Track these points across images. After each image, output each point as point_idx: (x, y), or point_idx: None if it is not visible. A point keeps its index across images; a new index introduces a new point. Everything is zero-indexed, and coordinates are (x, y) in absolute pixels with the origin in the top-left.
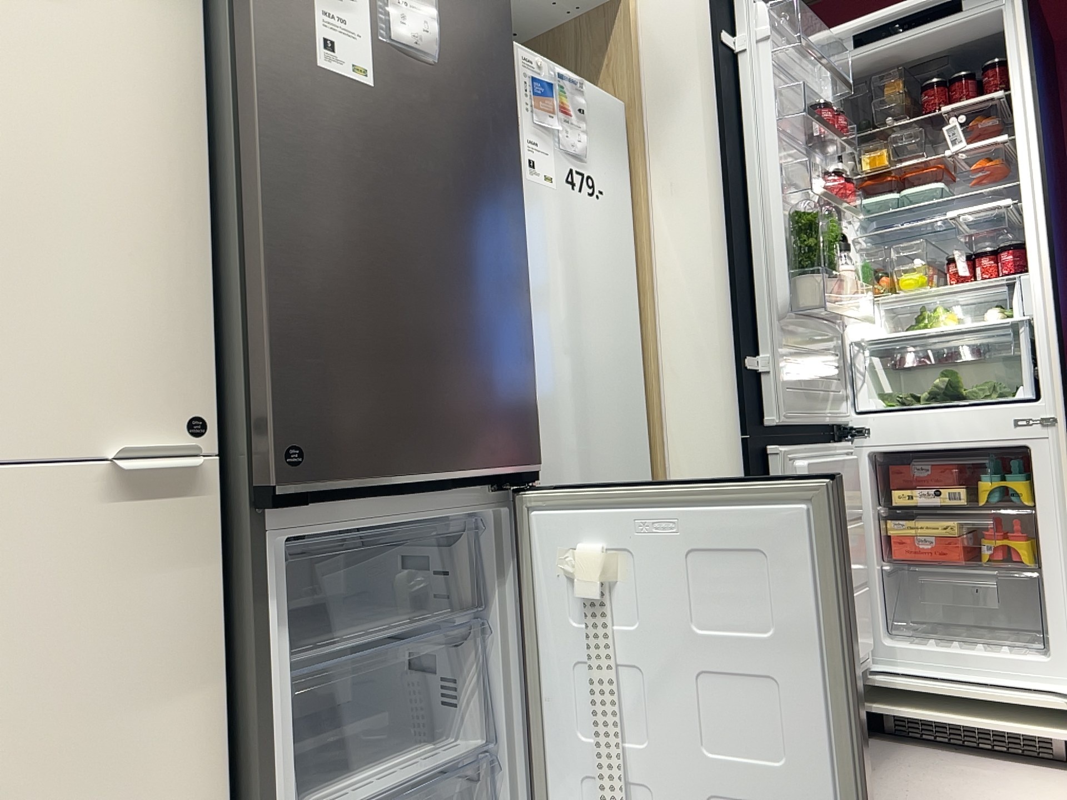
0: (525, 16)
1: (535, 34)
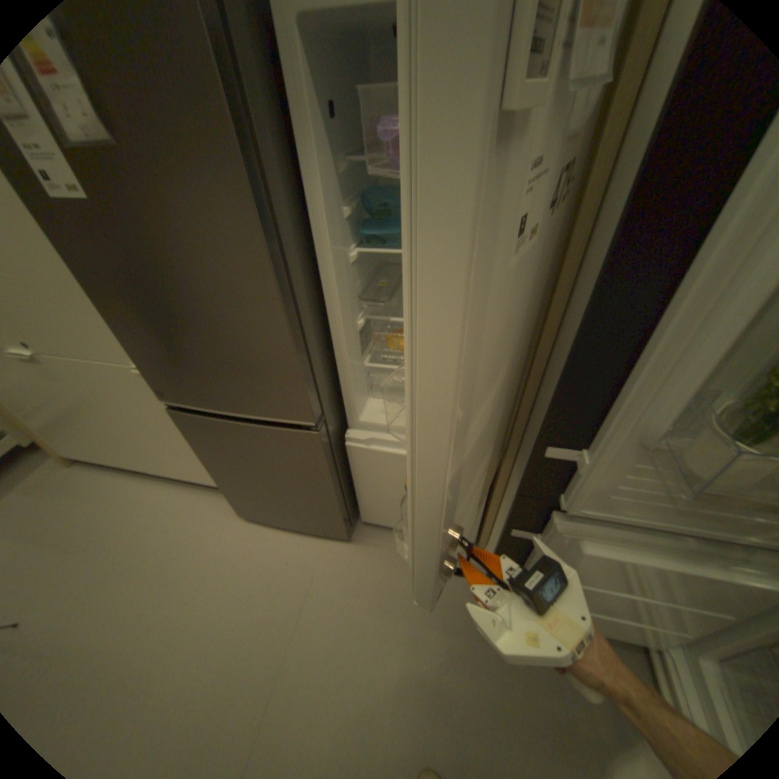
0: None
1: None
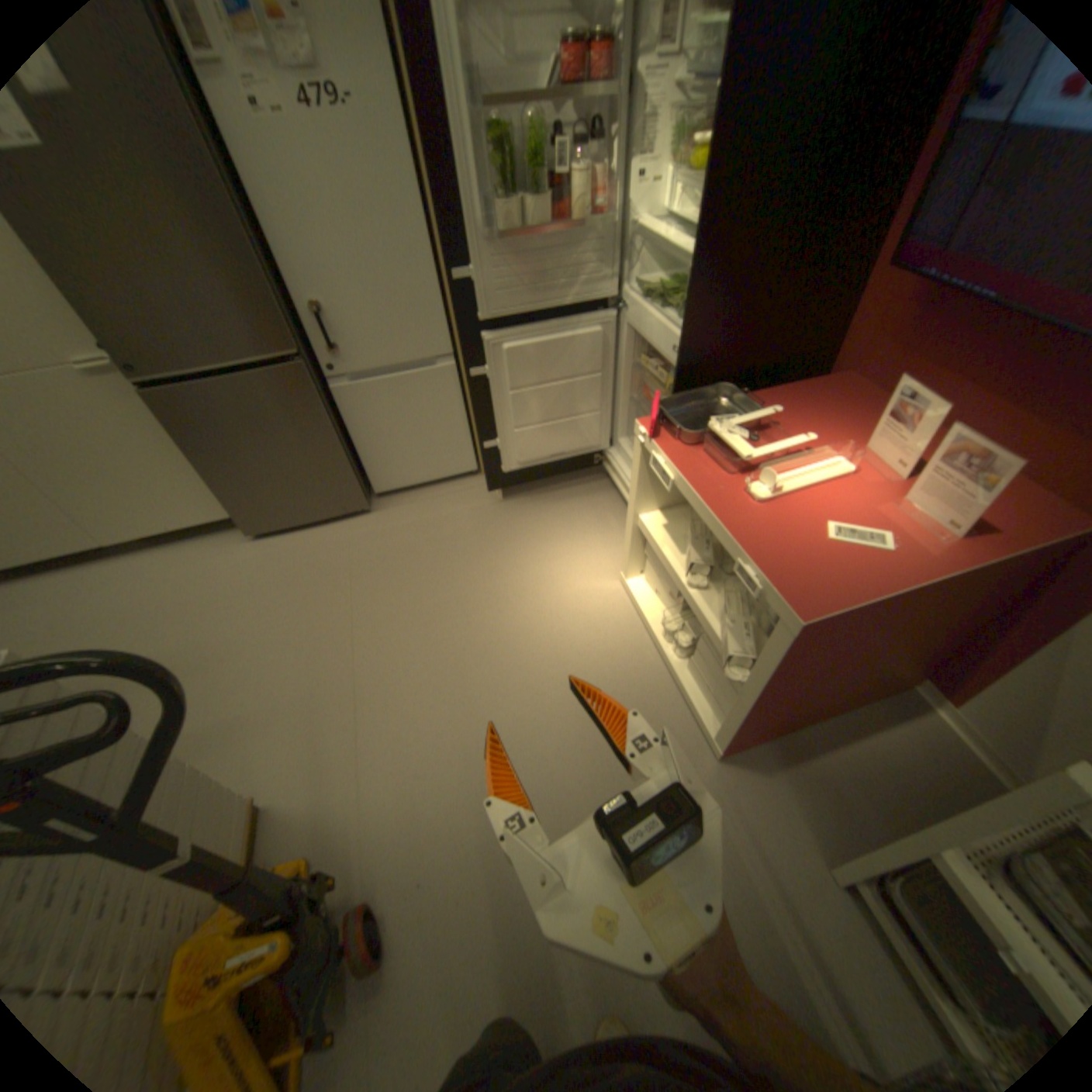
0: None
1: None
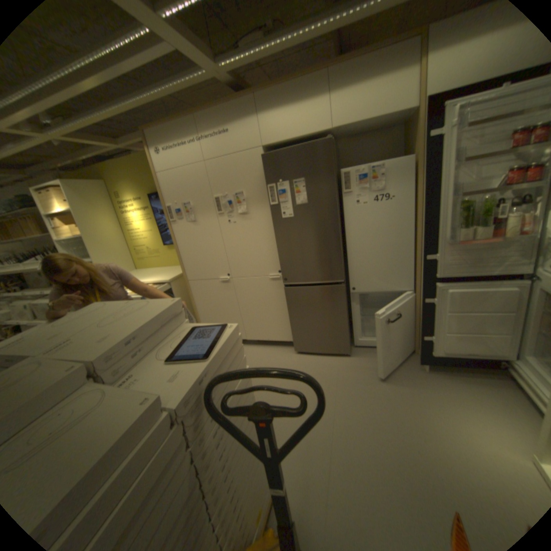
0: (396, 118)
1: (408, 117)
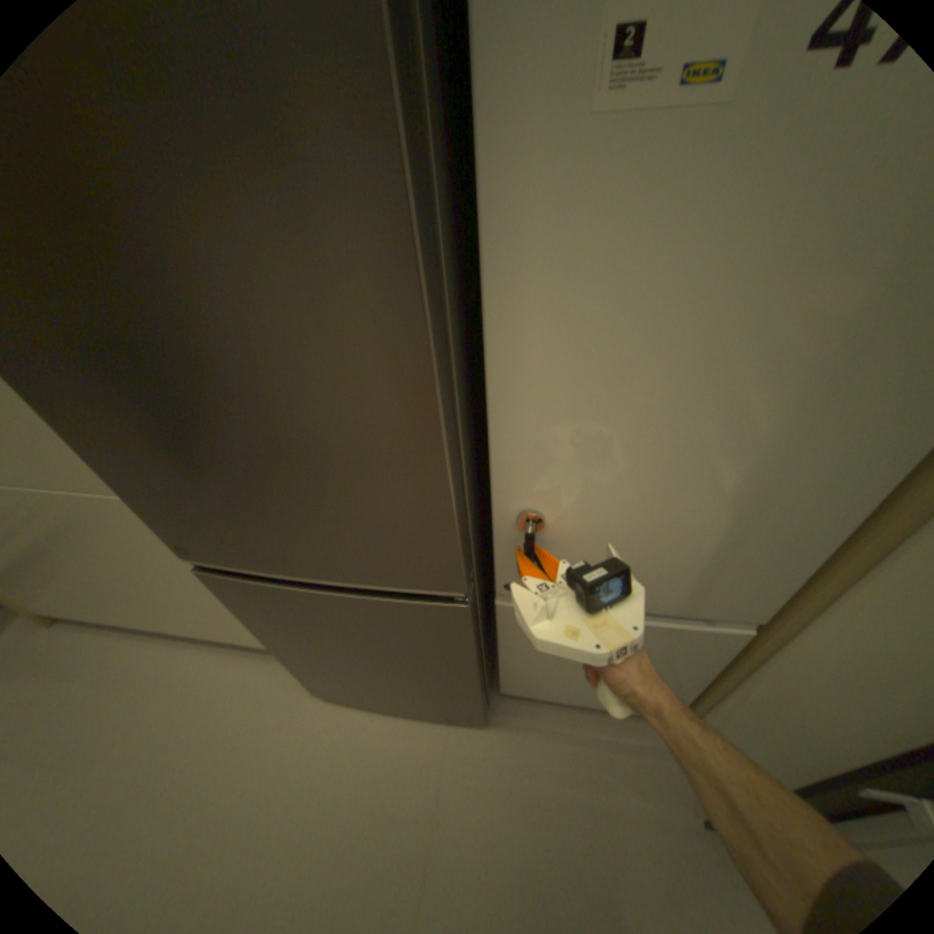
0: None
1: None
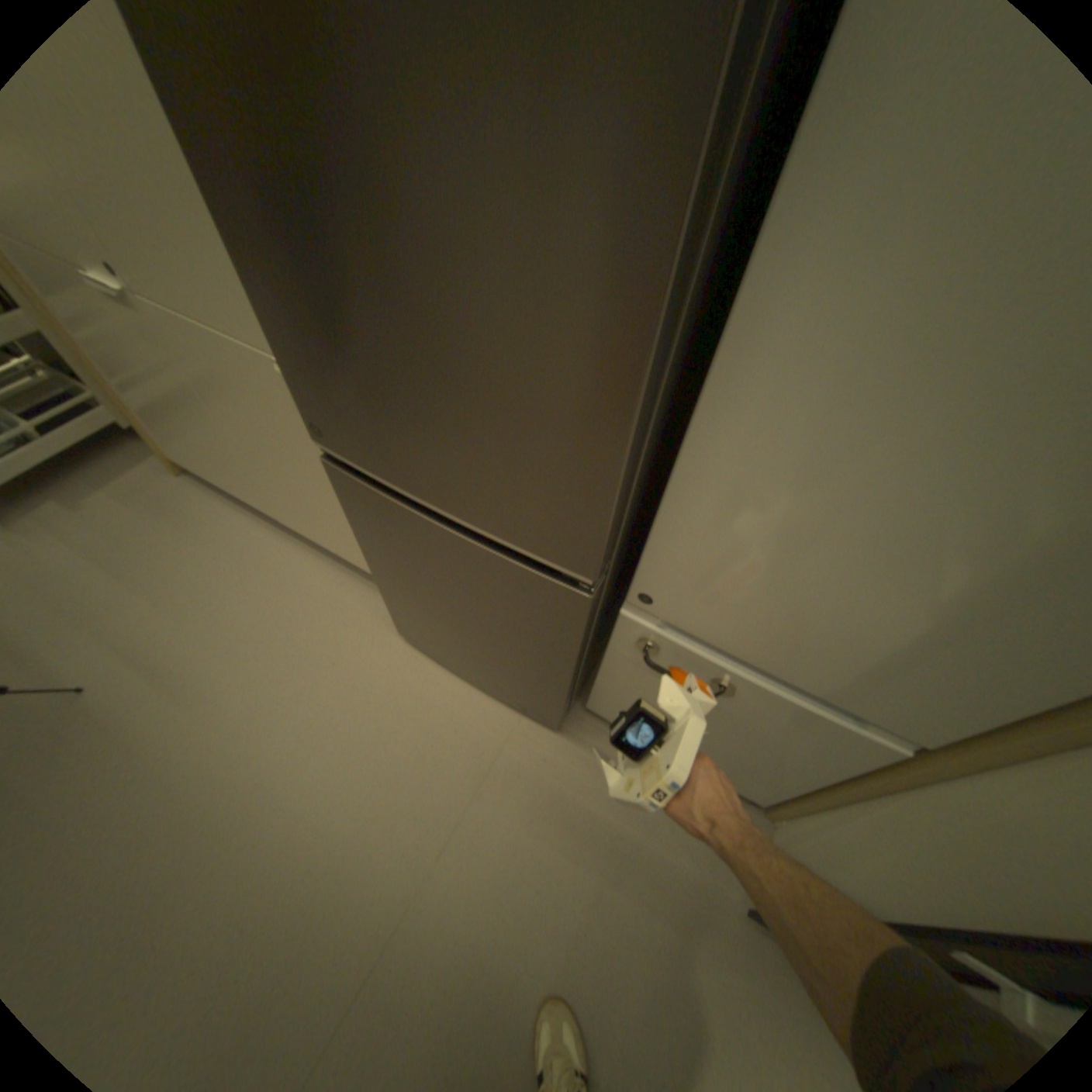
0: None
1: None
